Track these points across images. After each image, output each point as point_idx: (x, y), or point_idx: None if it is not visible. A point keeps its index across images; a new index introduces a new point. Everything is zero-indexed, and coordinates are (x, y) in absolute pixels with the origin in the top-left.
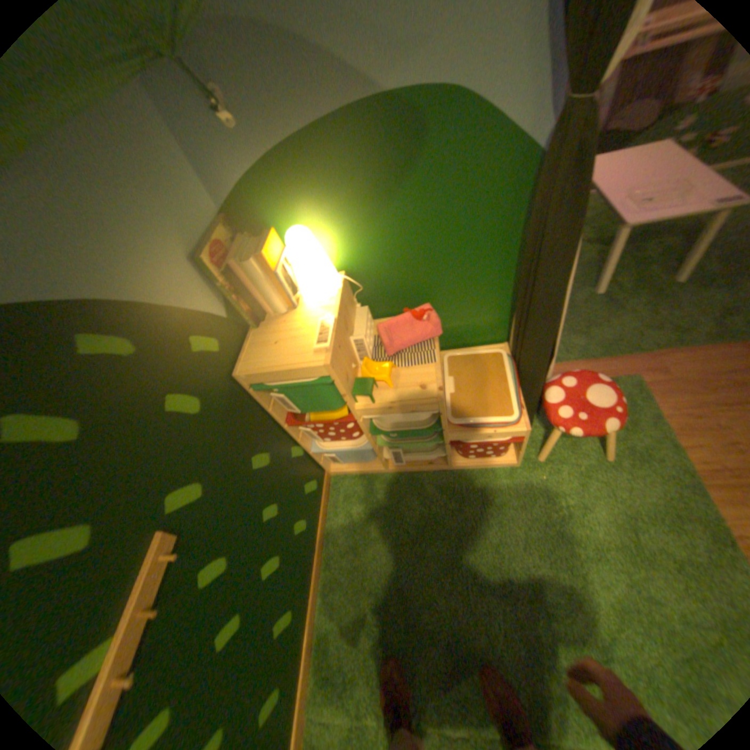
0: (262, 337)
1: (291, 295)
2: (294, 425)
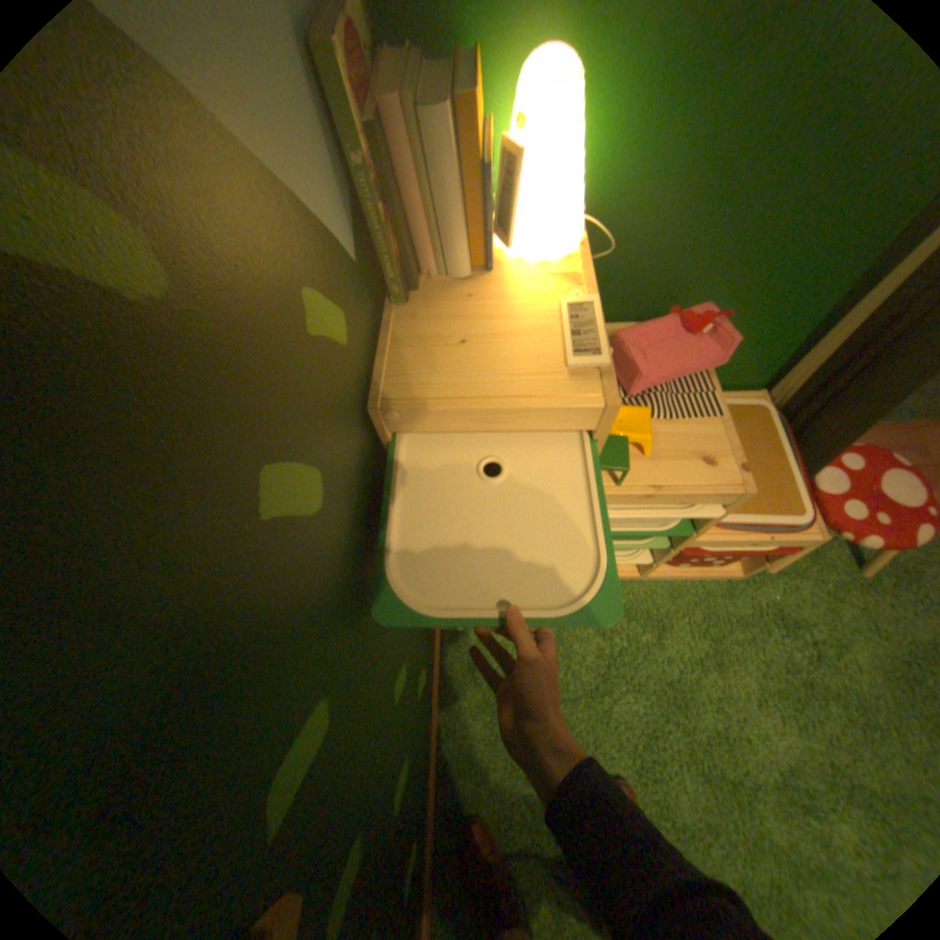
0: (424, 327)
1: (493, 236)
2: None
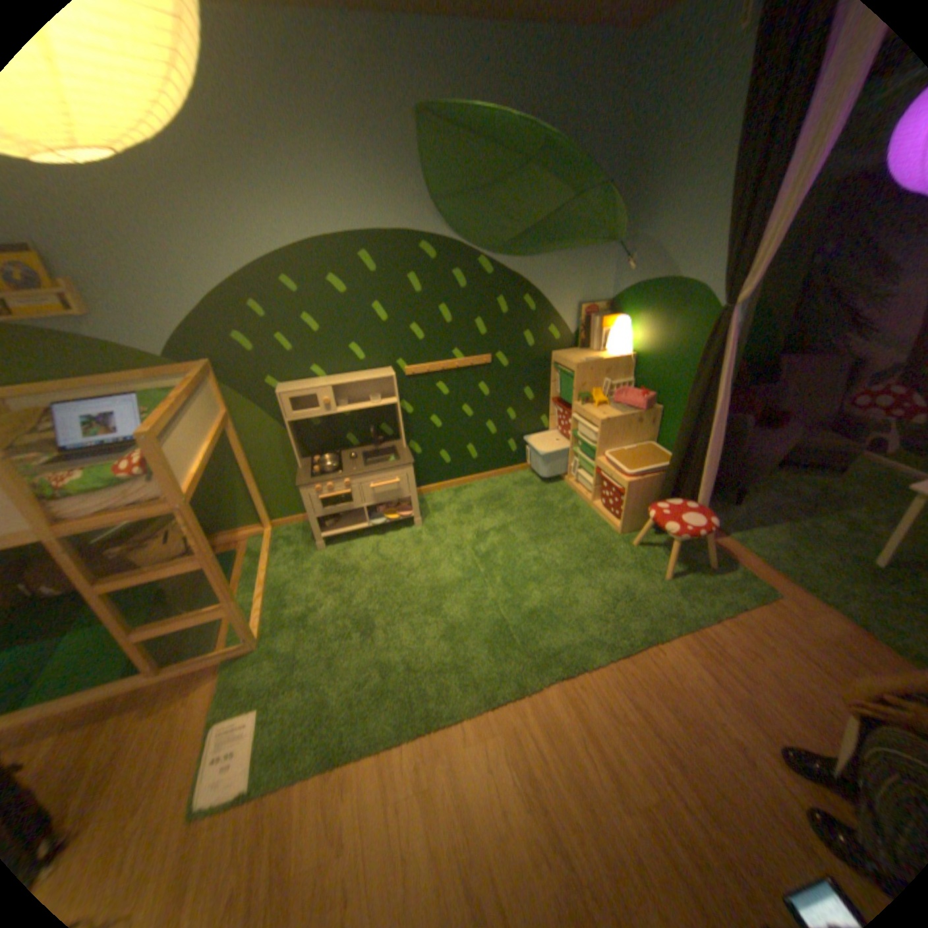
0: (574, 352)
1: (600, 345)
2: (553, 407)
